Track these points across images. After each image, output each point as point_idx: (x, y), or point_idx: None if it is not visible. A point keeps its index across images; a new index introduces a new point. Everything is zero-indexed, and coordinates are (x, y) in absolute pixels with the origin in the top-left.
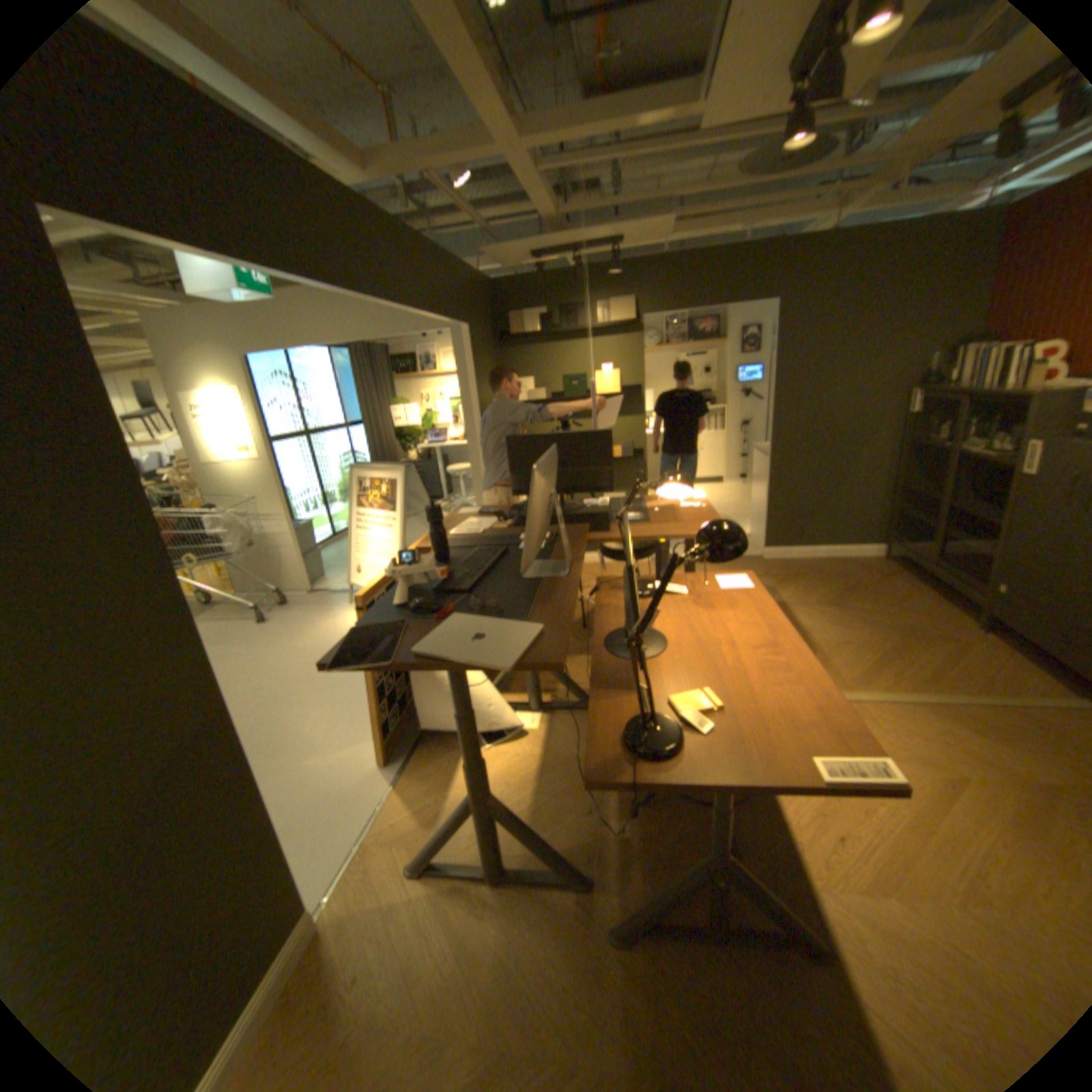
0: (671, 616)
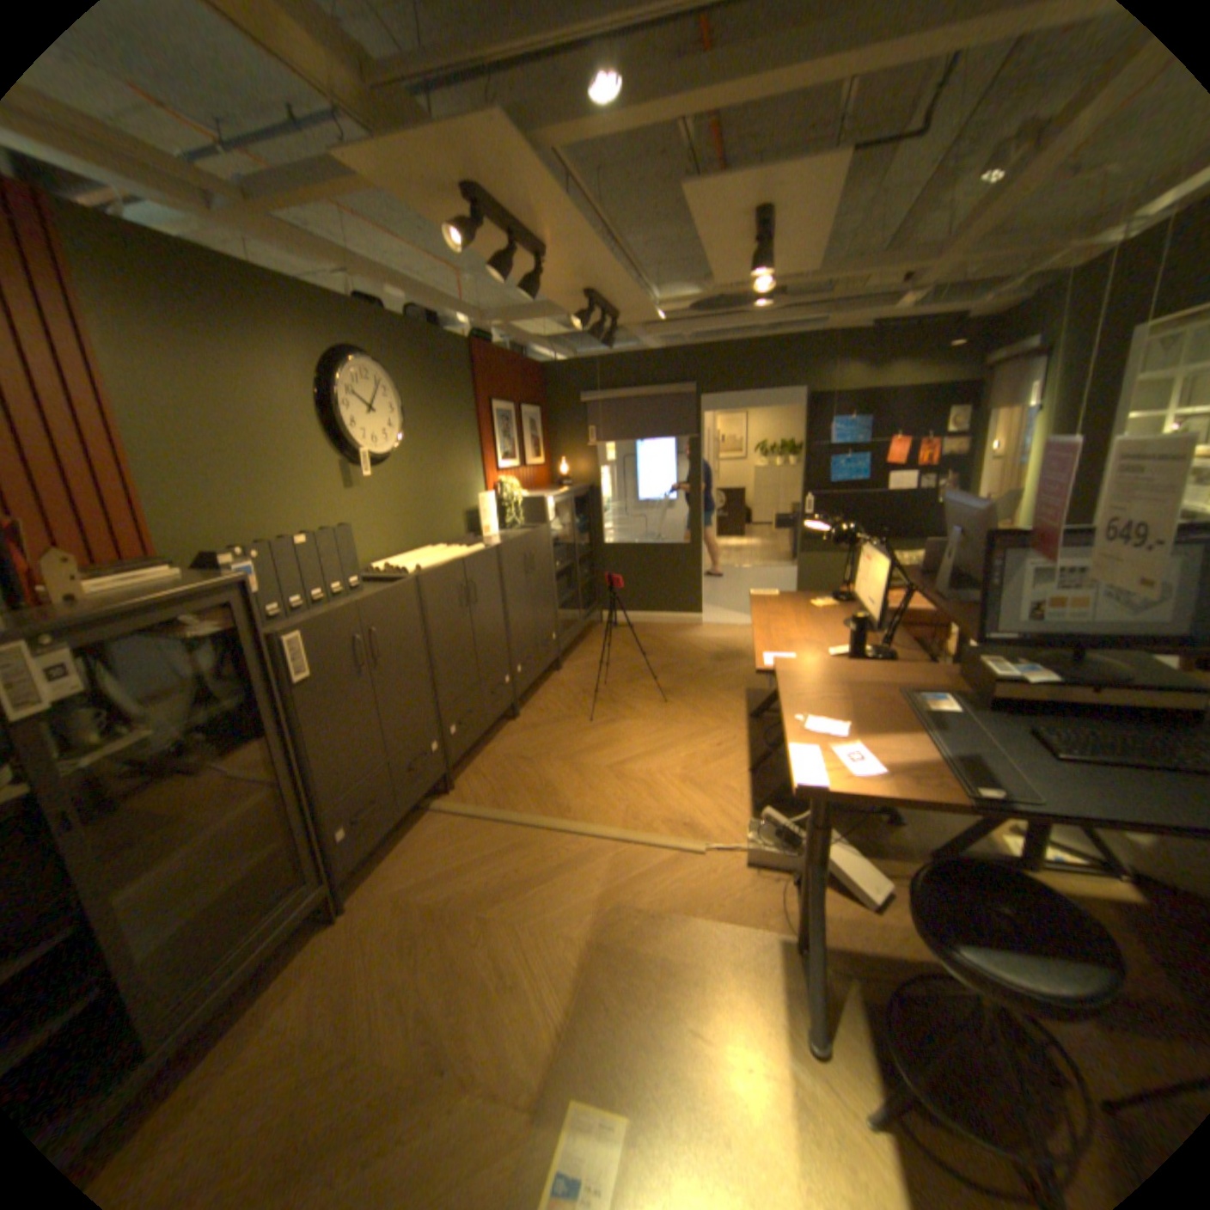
0: (842, 640)
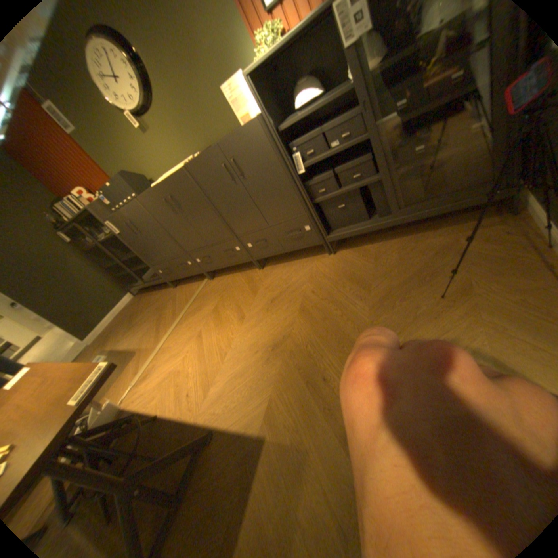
0: None
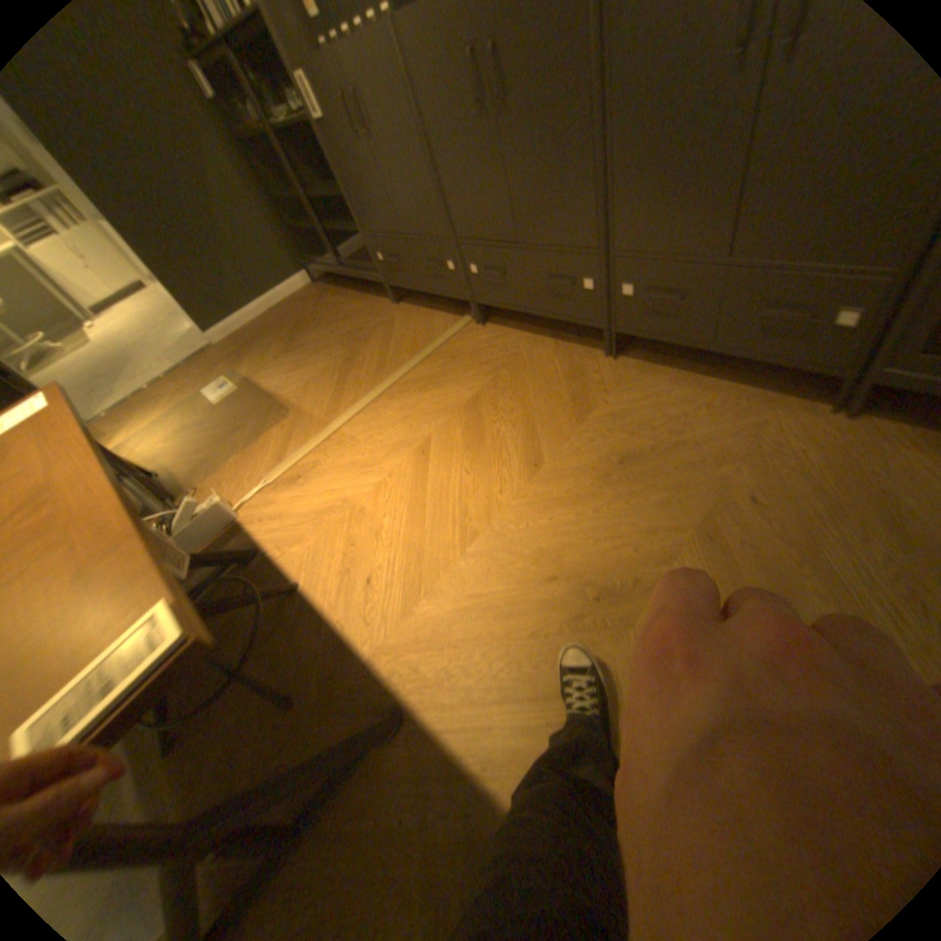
0: None
